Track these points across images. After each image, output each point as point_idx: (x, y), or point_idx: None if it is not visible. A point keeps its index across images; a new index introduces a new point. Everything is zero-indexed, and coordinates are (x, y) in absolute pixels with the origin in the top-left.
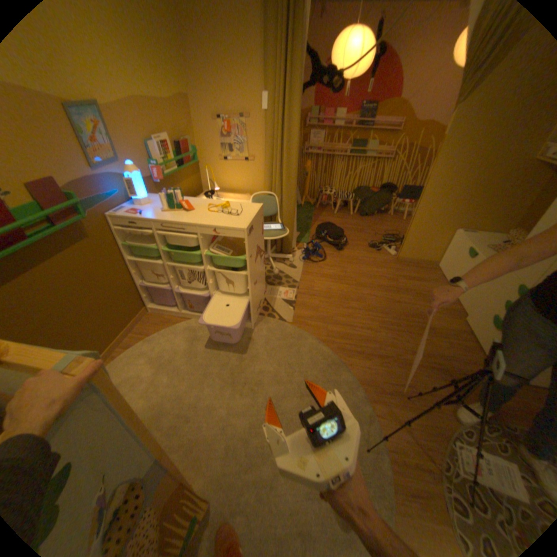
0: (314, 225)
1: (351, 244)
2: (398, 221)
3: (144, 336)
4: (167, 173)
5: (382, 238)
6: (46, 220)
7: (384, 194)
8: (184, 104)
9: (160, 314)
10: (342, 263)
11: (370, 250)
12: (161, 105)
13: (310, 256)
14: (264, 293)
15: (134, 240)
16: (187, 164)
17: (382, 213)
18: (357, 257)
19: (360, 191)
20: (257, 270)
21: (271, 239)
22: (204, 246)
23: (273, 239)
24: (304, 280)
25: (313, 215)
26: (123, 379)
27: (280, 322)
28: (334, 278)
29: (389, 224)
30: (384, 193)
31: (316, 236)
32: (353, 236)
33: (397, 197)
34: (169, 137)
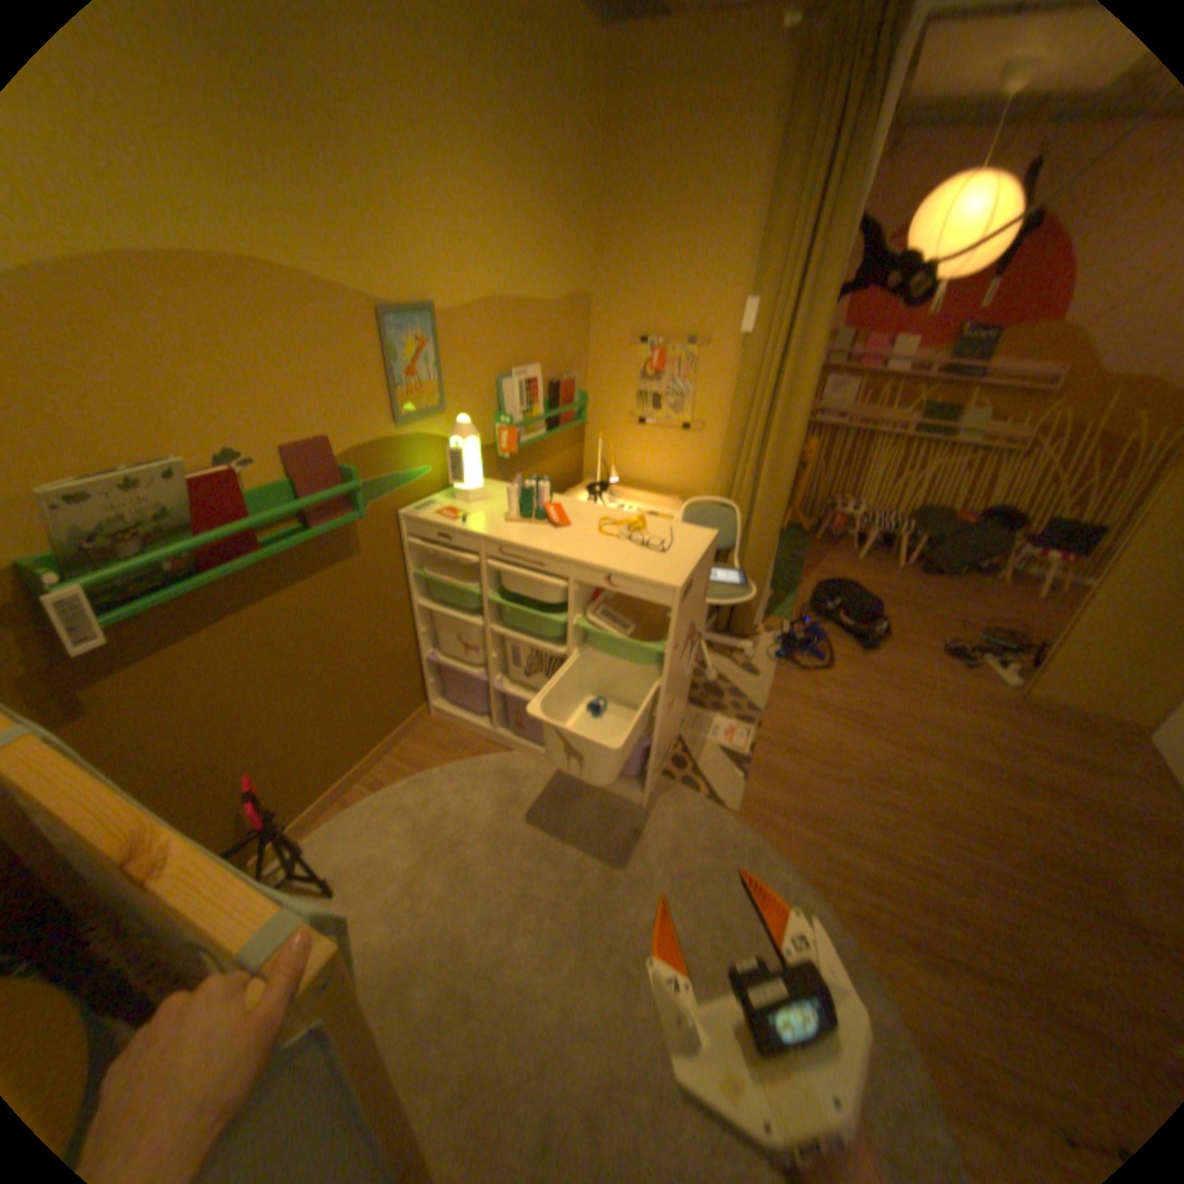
0: (809, 579)
1: (899, 640)
2: (1026, 599)
3: (413, 771)
4: (526, 442)
5: (982, 637)
6: (298, 516)
7: (994, 531)
8: (582, 314)
9: (452, 726)
10: (876, 684)
11: (949, 662)
12: (541, 315)
13: (795, 653)
14: (681, 725)
15: (438, 569)
16: (565, 426)
17: (982, 573)
18: (913, 675)
19: (931, 515)
20: (679, 677)
21: (715, 603)
22: (576, 607)
23: (720, 604)
24: (777, 710)
25: (807, 556)
26: (355, 862)
27: (710, 806)
28: (852, 720)
29: (1000, 604)
30: (994, 529)
31: (811, 606)
32: (904, 620)
33: (1028, 543)
34: (542, 375)
